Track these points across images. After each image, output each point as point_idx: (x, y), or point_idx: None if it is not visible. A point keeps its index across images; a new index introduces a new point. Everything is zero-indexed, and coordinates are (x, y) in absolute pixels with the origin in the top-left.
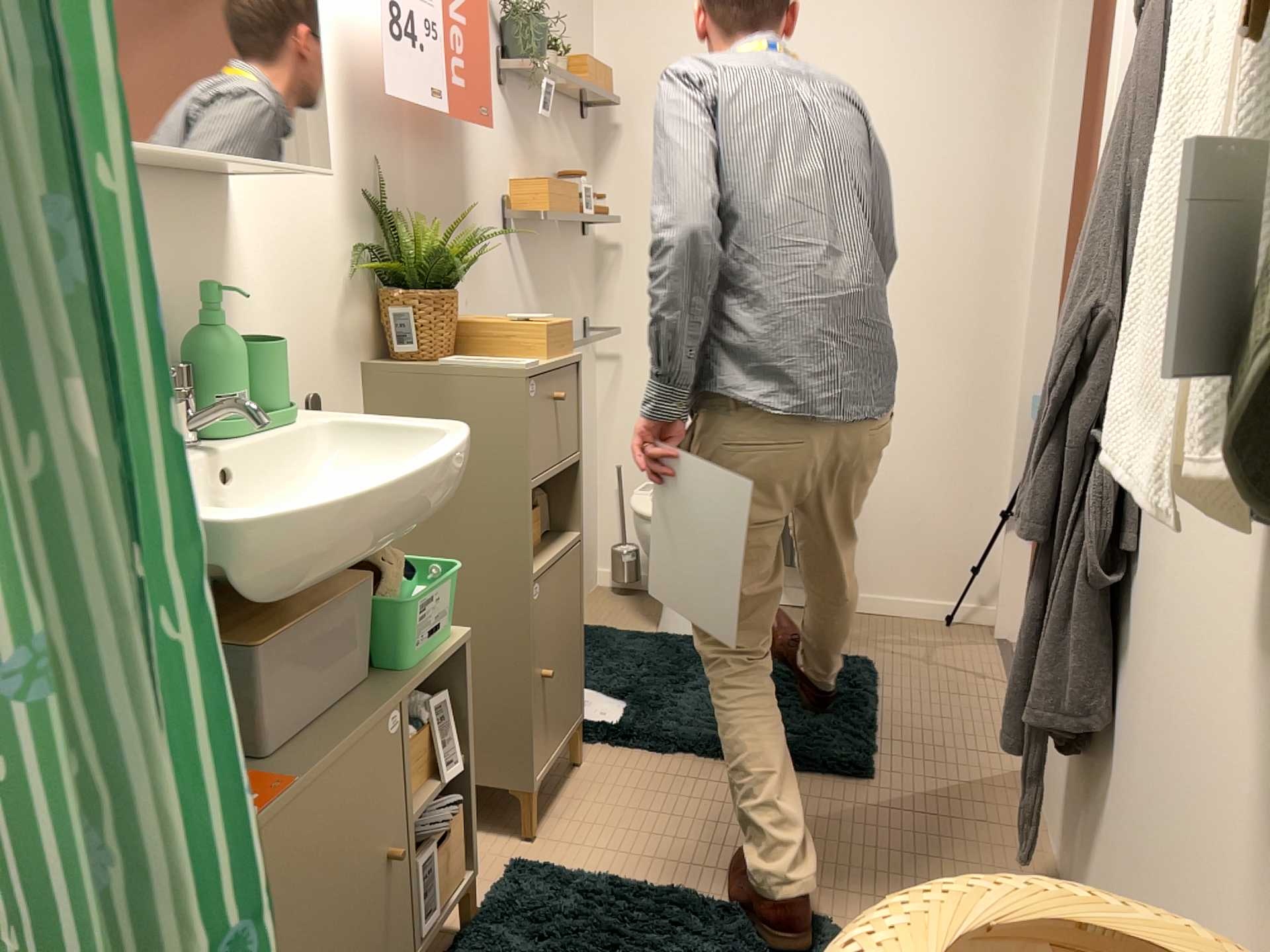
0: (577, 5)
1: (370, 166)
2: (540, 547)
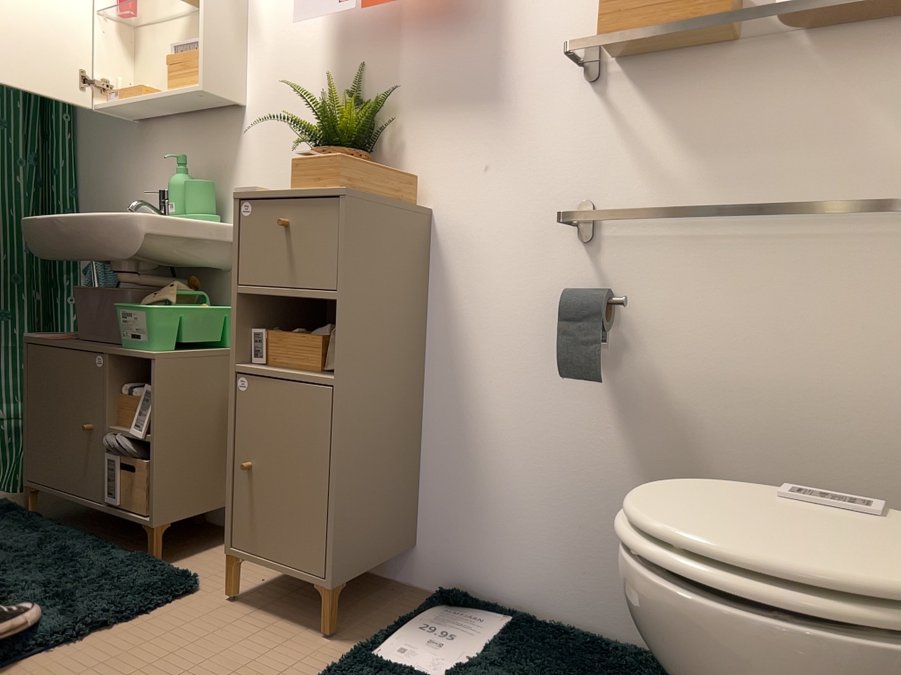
0: None
1: (355, 73)
2: (307, 367)
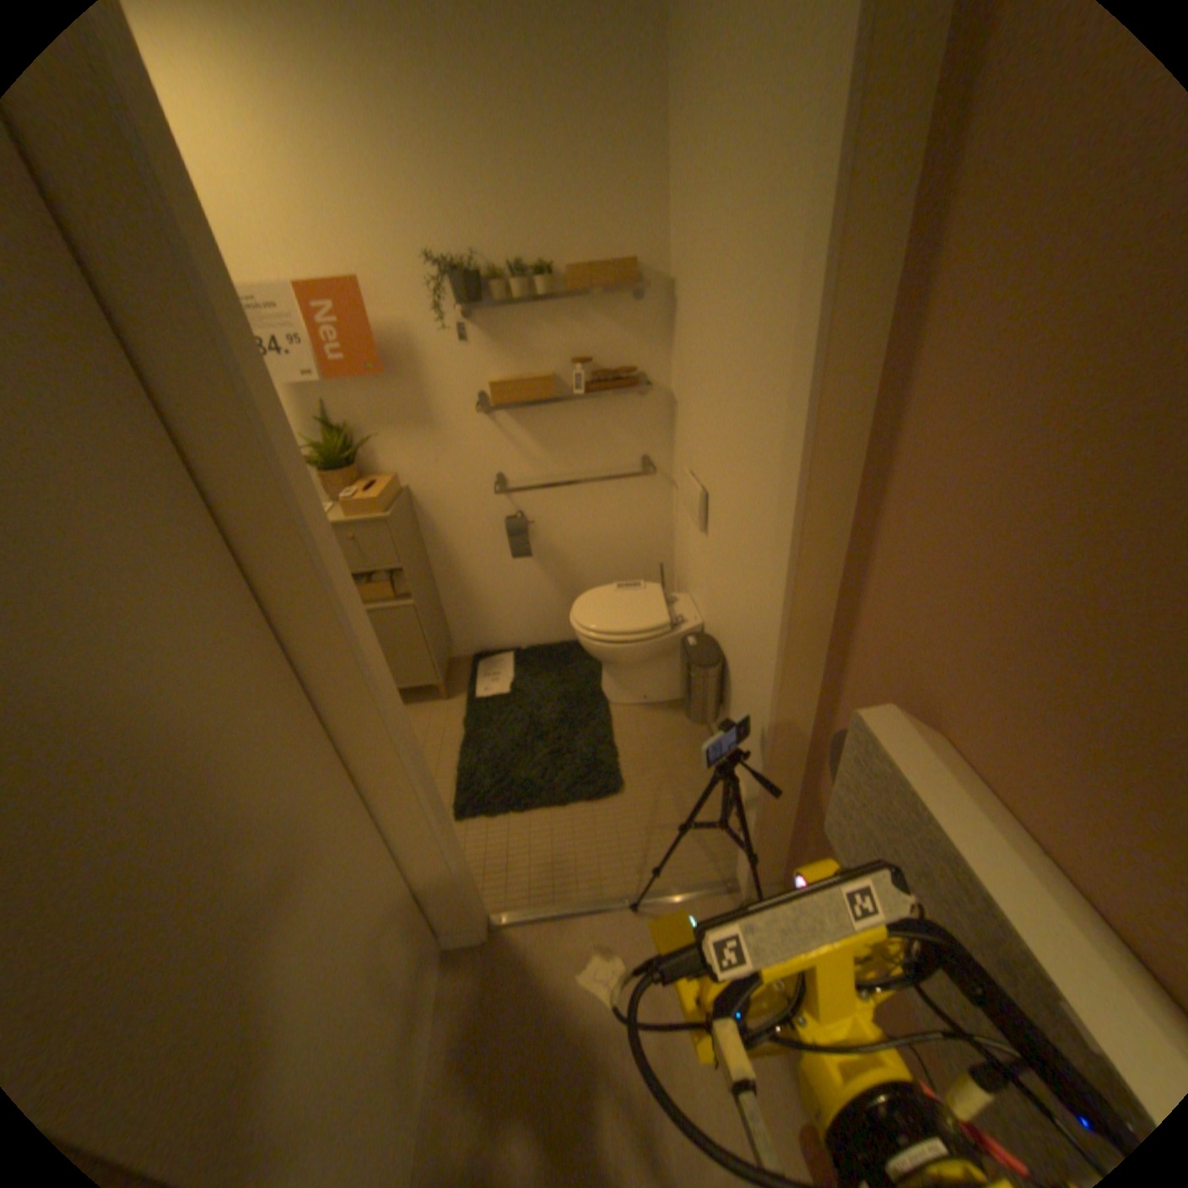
0: (622, 192)
1: (315, 405)
2: (385, 601)
